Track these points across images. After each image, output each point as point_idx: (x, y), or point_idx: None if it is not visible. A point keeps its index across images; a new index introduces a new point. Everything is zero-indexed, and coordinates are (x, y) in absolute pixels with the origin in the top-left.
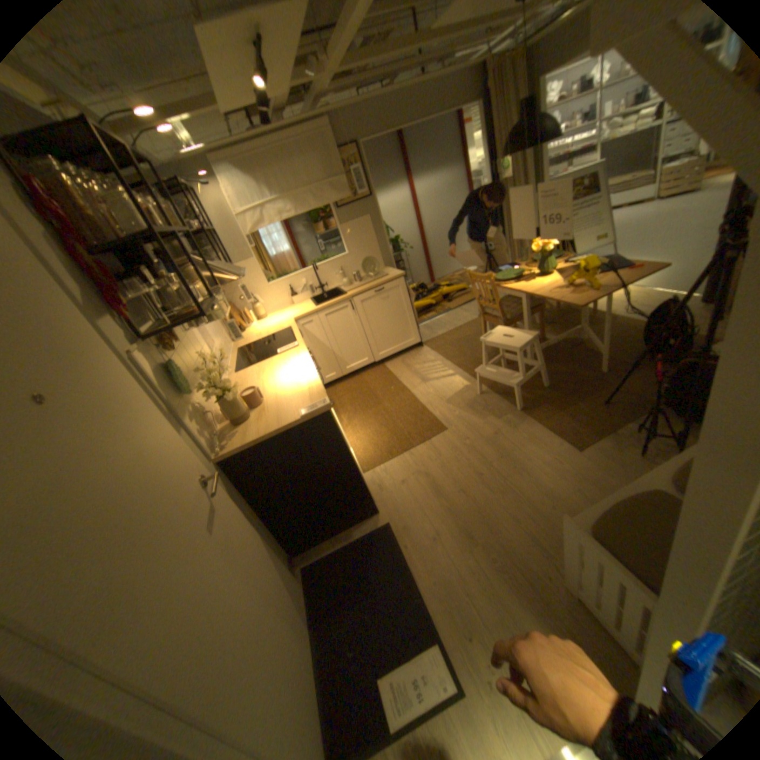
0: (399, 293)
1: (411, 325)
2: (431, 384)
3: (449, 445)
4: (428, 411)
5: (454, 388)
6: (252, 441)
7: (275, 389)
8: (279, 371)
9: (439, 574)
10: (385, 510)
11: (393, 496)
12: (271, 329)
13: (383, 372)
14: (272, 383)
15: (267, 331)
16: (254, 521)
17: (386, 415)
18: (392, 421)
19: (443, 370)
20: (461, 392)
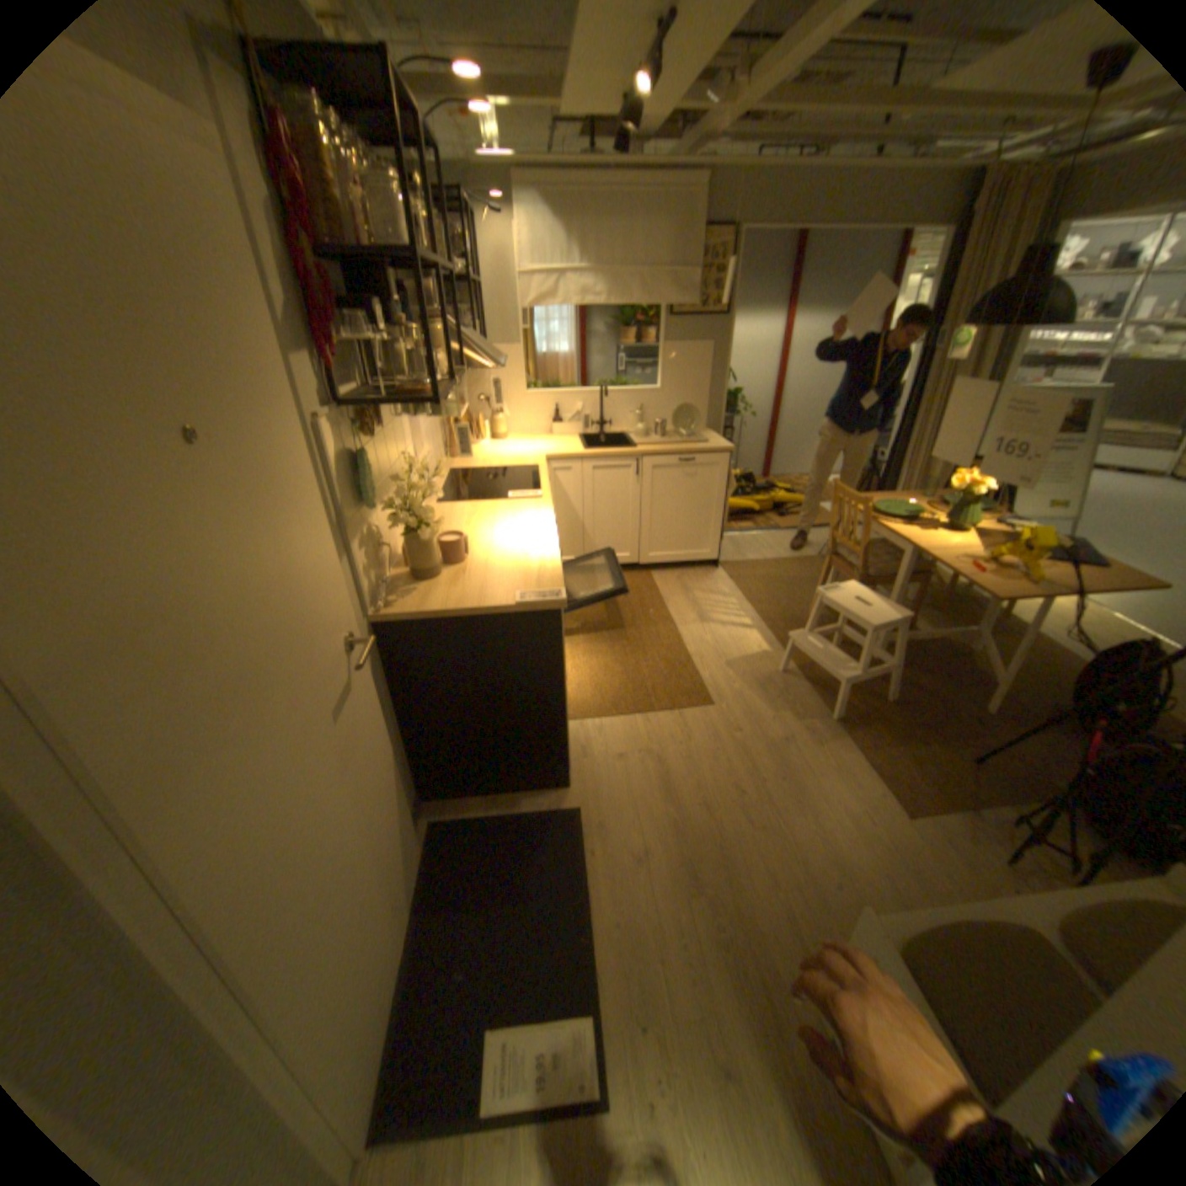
0: (713, 475)
1: (713, 531)
2: (711, 629)
3: (710, 730)
4: (694, 667)
5: (745, 647)
6: (435, 612)
7: (489, 549)
8: (503, 525)
9: (630, 914)
10: (581, 787)
11: (598, 771)
12: (509, 460)
13: (645, 584)
14: (488, 538)
15: (501, 459)
16: (392, 727)
17: (629, 649)
18: (634, 661)
19: (737, 615)
20: (753, 658)
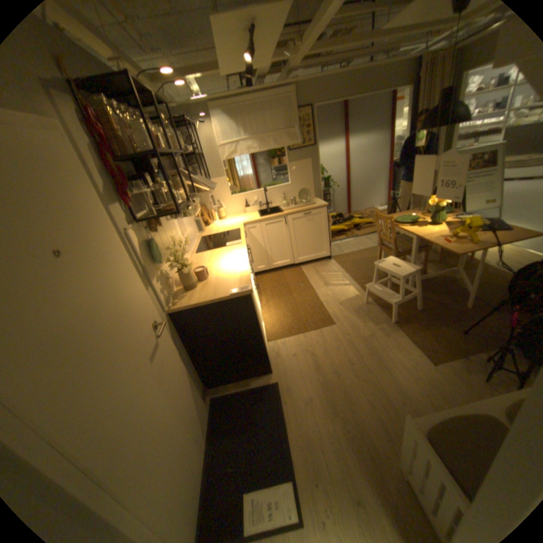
0: (321, 217)
1: (326, 243)
2: (331, 288)
3: (334, 336)
4: (324, 308)
5: (347, 295)
6: (194, 304)
7: (218, 271)
8: (224, 259)
9: (305, 430)
10: (277, 372)
11: (285, 364)
12: (227, 228)
13: (298, 272)
14: (218, 266)
15: (223, 228)
16: (185, 359)
17: (294, 304)
18: (296, 309)
19: (342, 280)
20: (352, 299)
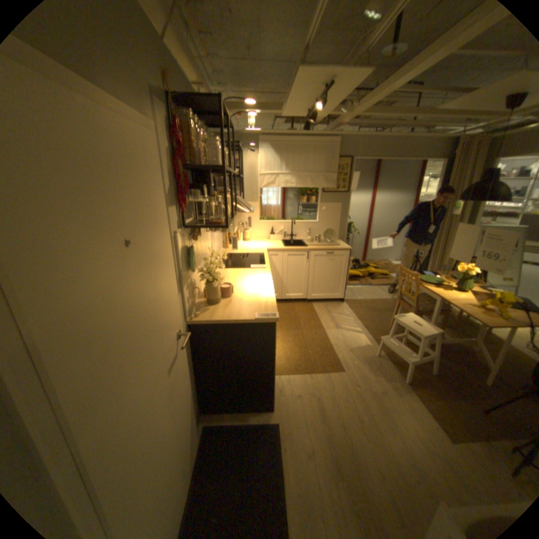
0: (341, 259)
1: (341, 284)
2: (342, 332)
3: (343, 384)
4: (334, 351)
5: (359, 342)
6: (217, 320)
7: (242, 291)
8: (248, 279)
9: (305, 488)
10: (279, 412)
11: (288, 404)
12: (250, 250)
13: (309, 308)
14: (242, 285)
15: (247, 249)
16: (191, 375)
17: (302, 340)
18: (305, 346)
19: (354, 326)
20: (363, 348)
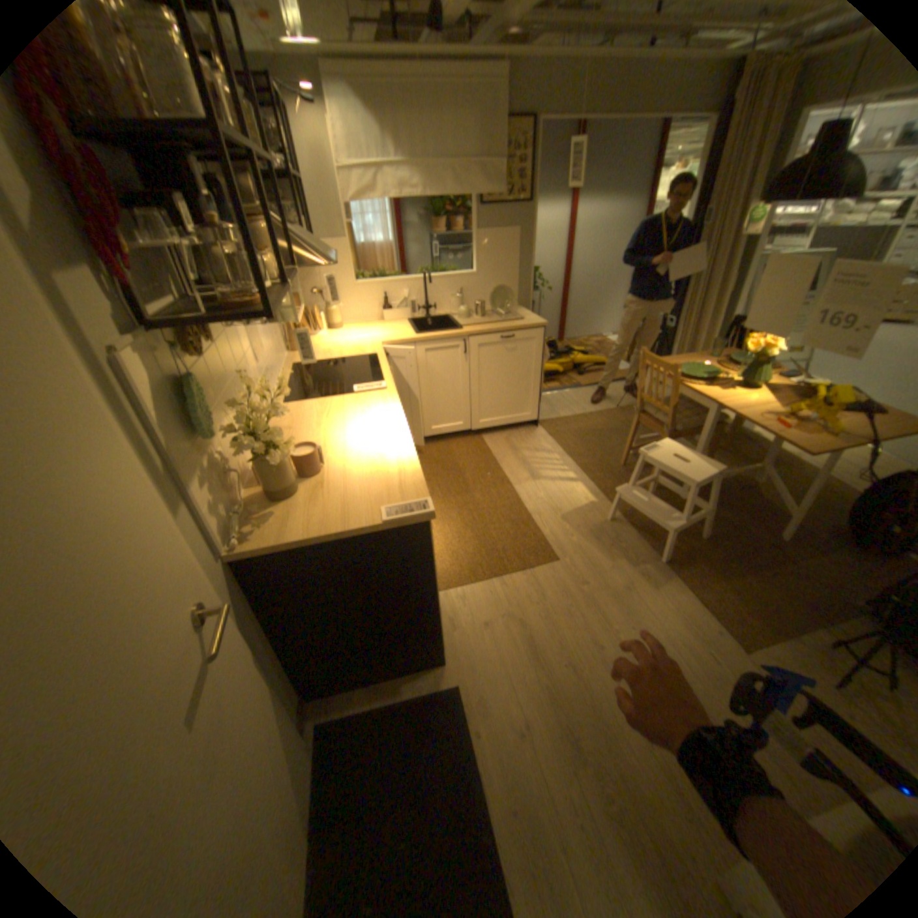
0: (527, 346)
1: (530, 394)
2: (543, 485)
3: (560, 586)
4: (535, 524)
5: (574, 500)
6: (295, 542)
7: (343, 453)
8: (353, 422)
9: (524, 799)
10: (455, 663)
11: (469, 643)
12: (347, 349)
13: (479, 447)
14: (340, 440)
15: (340, 349)
16: (264, 655)
17: (476, 513)
18: (482, 524)
19: (562, 469)
20: (584, 510)
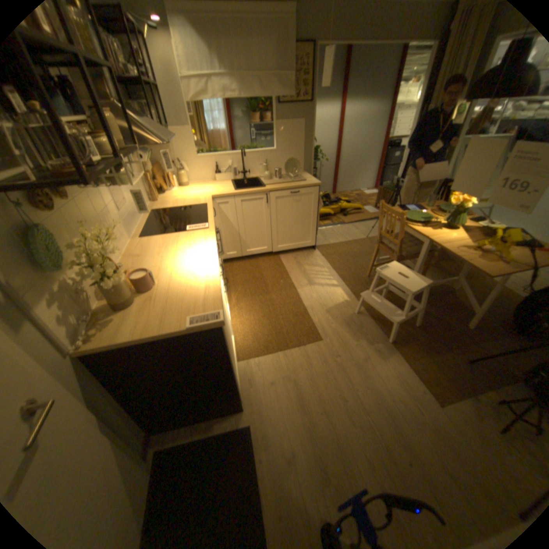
0: (309, 198)
1: (311, 229)
2: (316, 289)
3: (322, 358)
4: (309, 315)
5: (335, 299)
6: (123, 343)
7: (170, 275)
8: (182, 253)
9: (287, 508)
10: (250, 411)
11: (260, 397)
12: (189, 200)
13: (277, 263)
14: (171, 265)
15: (184, 200)
16: (112, 414)
17: (271, 307)
18: (275, 315)
19: (329, 279)
20: (341, 306)
